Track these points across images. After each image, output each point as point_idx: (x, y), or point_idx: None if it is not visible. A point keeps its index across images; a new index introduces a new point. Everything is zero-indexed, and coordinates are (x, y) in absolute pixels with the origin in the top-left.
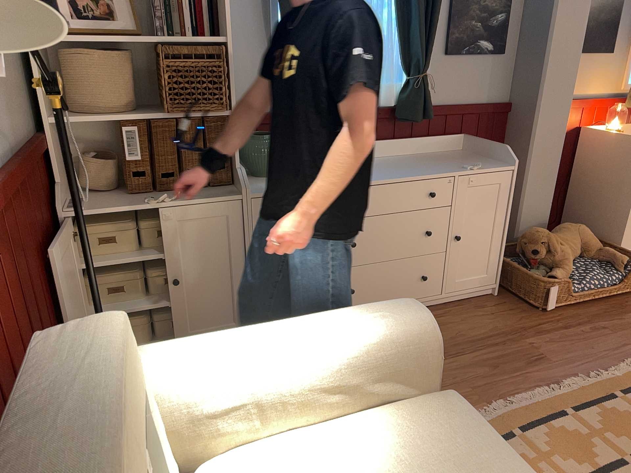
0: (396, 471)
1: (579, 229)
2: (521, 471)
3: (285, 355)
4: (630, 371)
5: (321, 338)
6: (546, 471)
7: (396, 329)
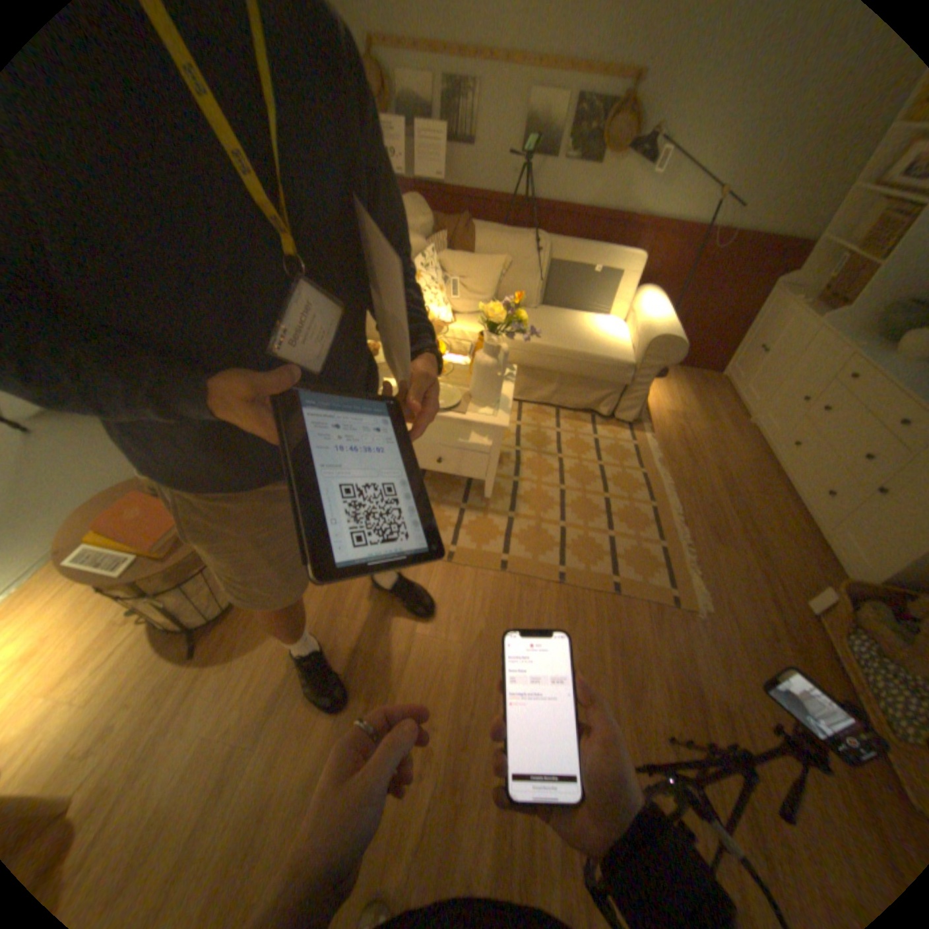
0: (600, 337)
1: None
2: (587, 353)
3: (648, 310)
4: (691, 582)
5: (655, 315)
6: (613, 463)
7: (656, 328)
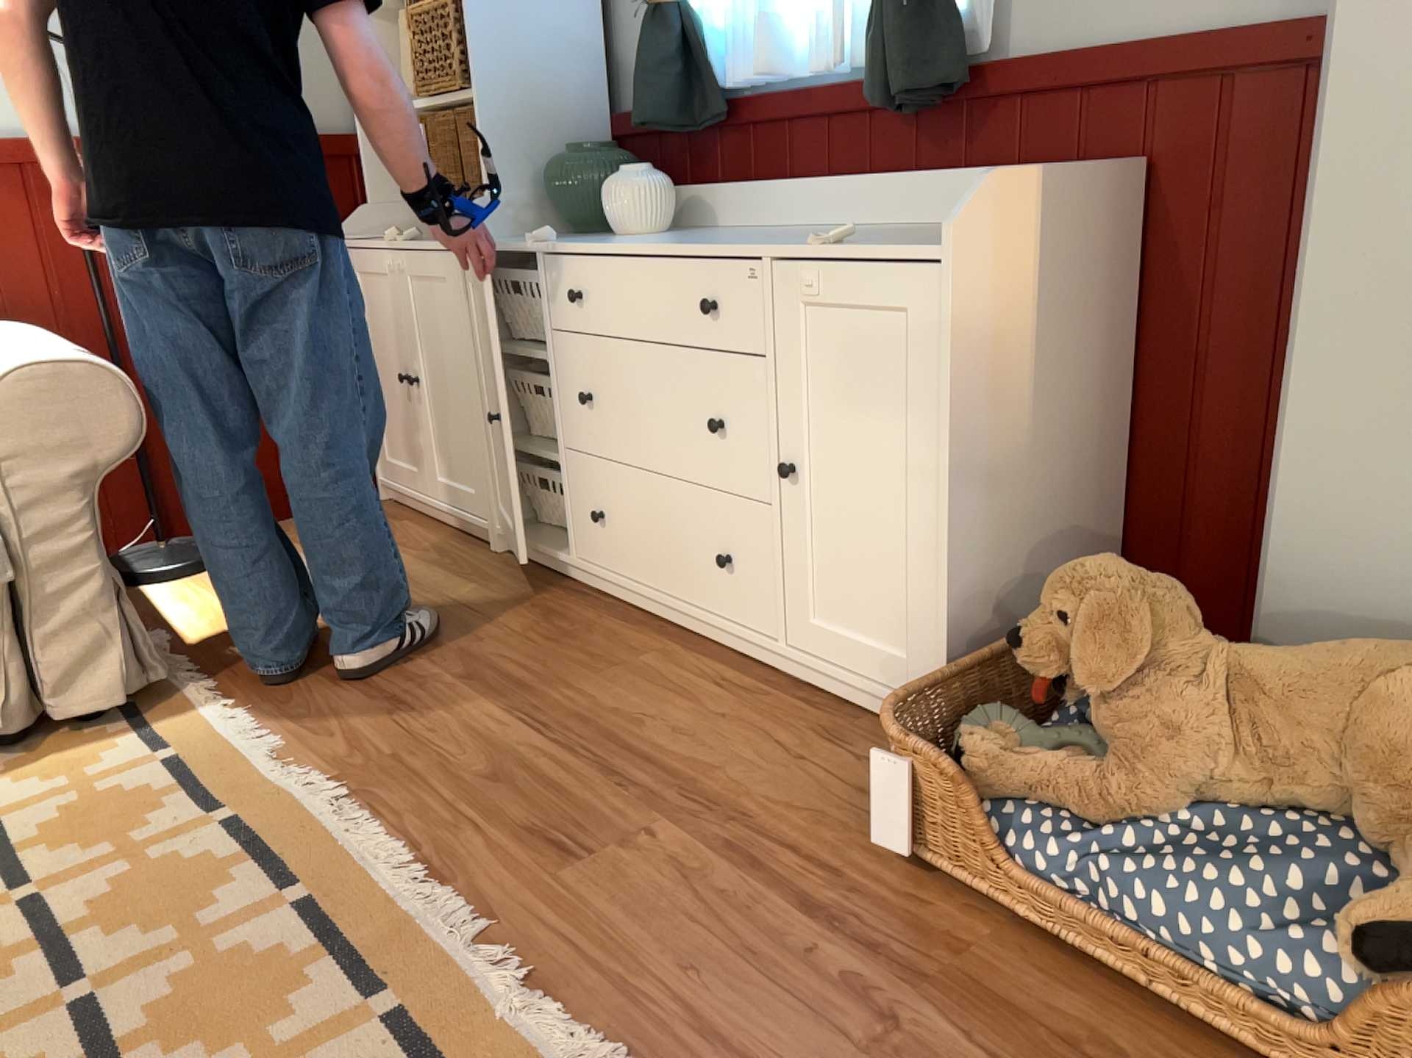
0: None
1: (1390, 676)
2: None
3: None
4: (541, 1055)
5: None
6: (89, 856)
7: None
